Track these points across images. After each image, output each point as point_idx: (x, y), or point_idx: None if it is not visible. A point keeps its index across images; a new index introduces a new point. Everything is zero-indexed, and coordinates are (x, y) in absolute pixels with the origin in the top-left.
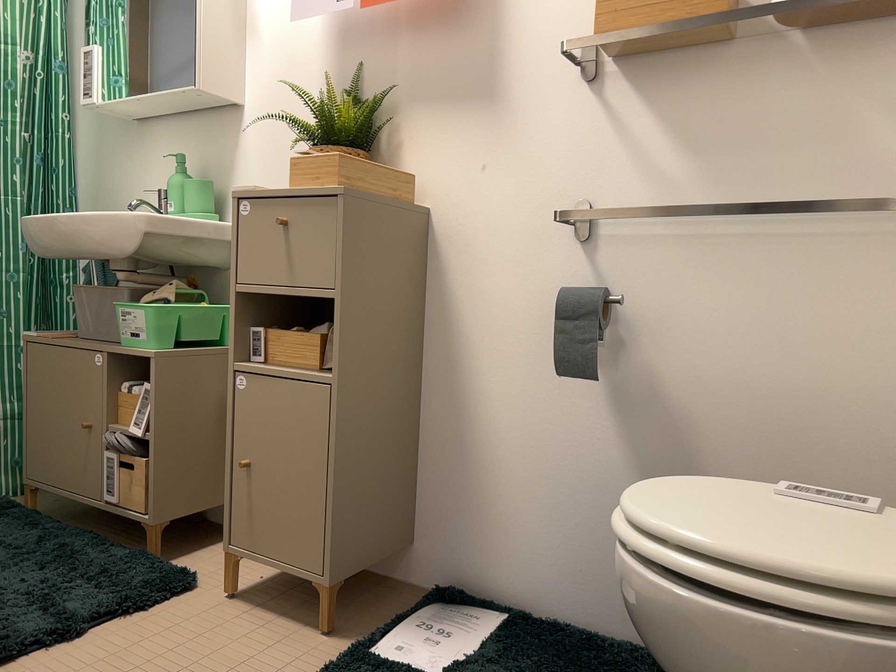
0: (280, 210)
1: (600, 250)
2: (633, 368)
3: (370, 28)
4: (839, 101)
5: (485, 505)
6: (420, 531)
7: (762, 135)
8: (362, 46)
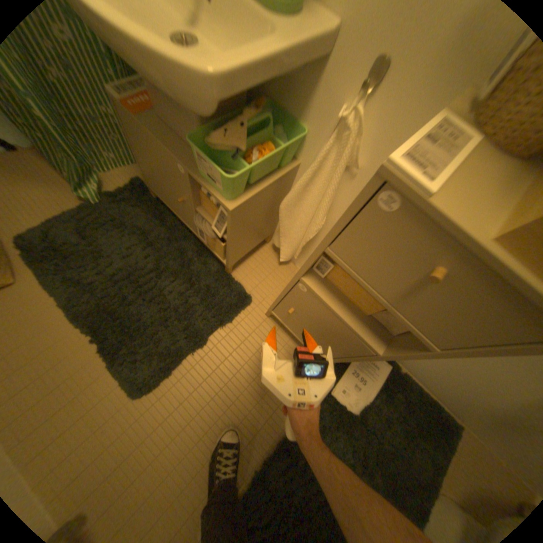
0: (453, 254)
1: None
2: None
3: None
4: None
5: None
6: None
7: None
8: None
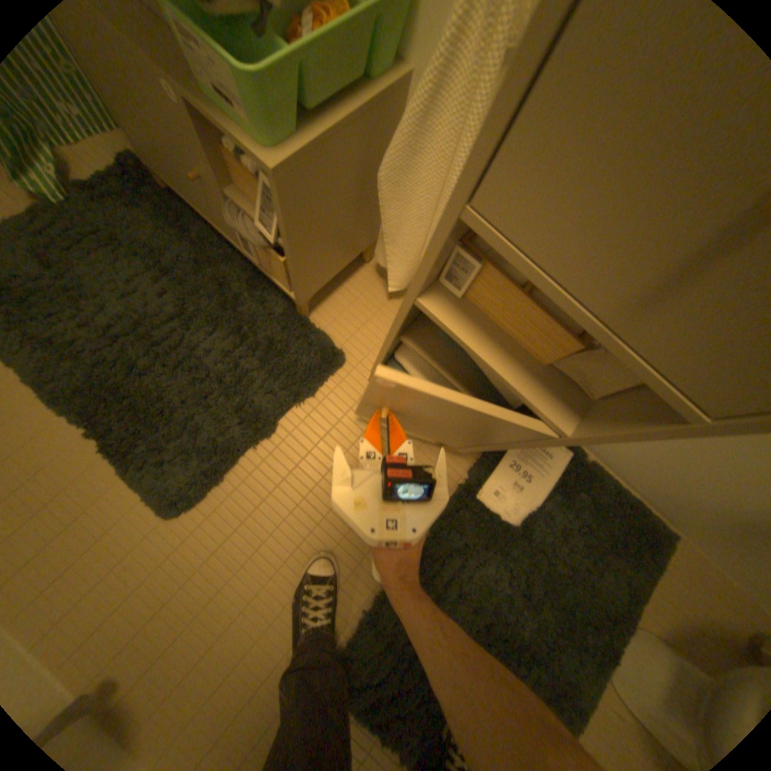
0: None
1: None
2: None
3: None
4: None
5: None
6: None
7: None
8: None
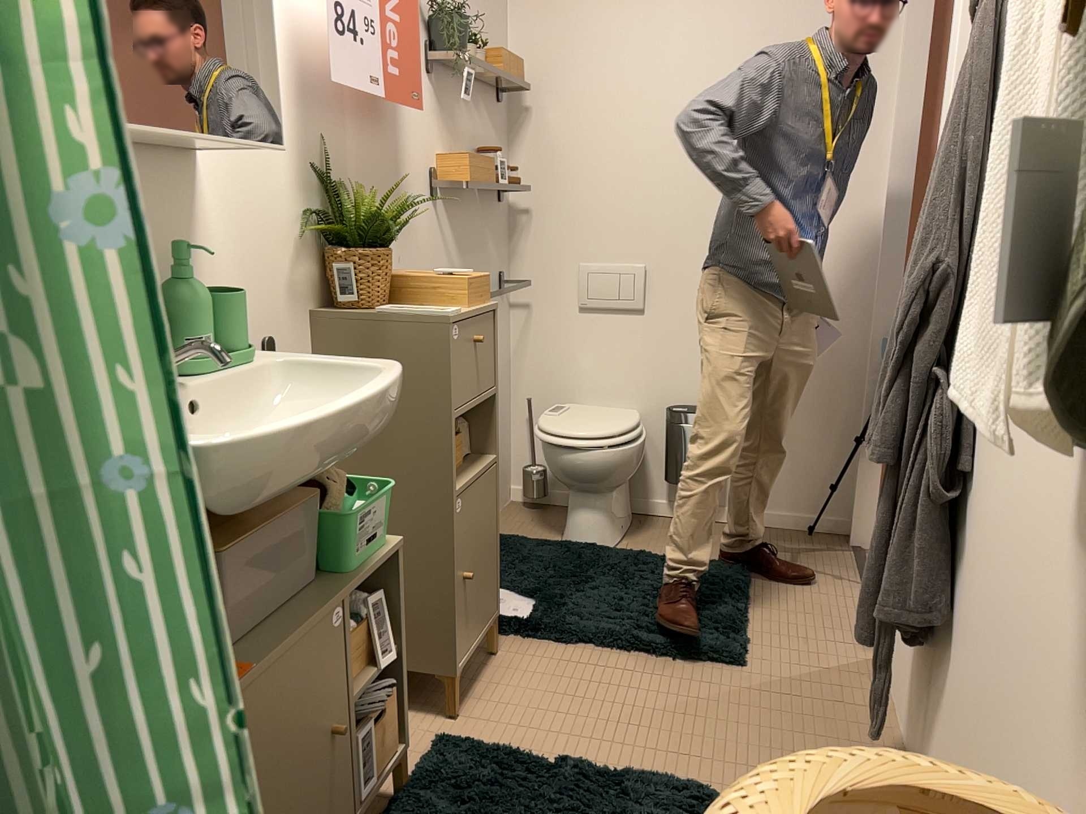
0: (474, 329)
1: None
2: None
3: (331, 103)
4: (486, 232)
5: None
6: None
7: (475, 248)
8: (326, 122)
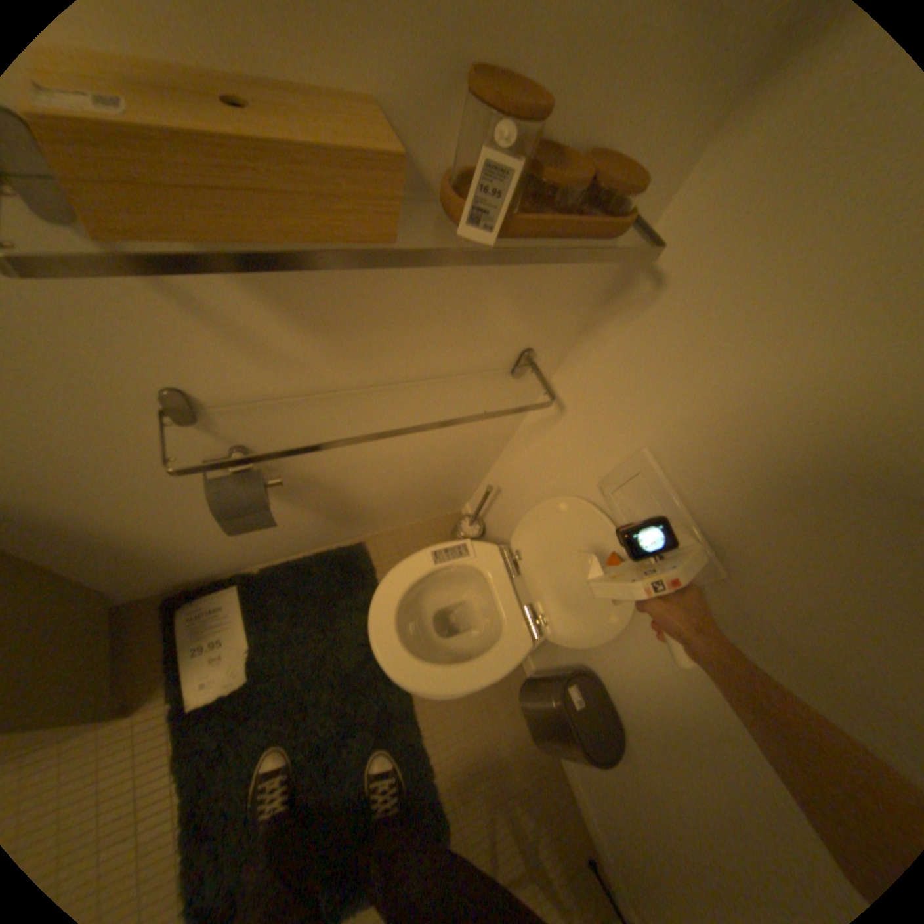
0: None
1: (217, 421)
2: (285, 475)
3: None
4: (477, 281)
5: (172, 561)
6: (110, 590)
7: (399, 311)
8: None
